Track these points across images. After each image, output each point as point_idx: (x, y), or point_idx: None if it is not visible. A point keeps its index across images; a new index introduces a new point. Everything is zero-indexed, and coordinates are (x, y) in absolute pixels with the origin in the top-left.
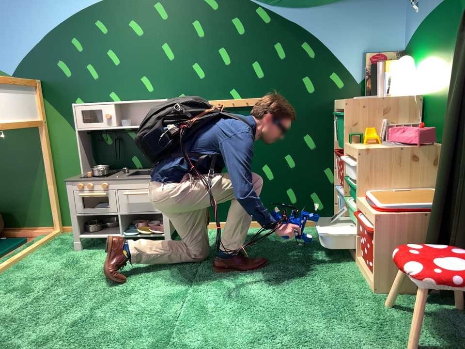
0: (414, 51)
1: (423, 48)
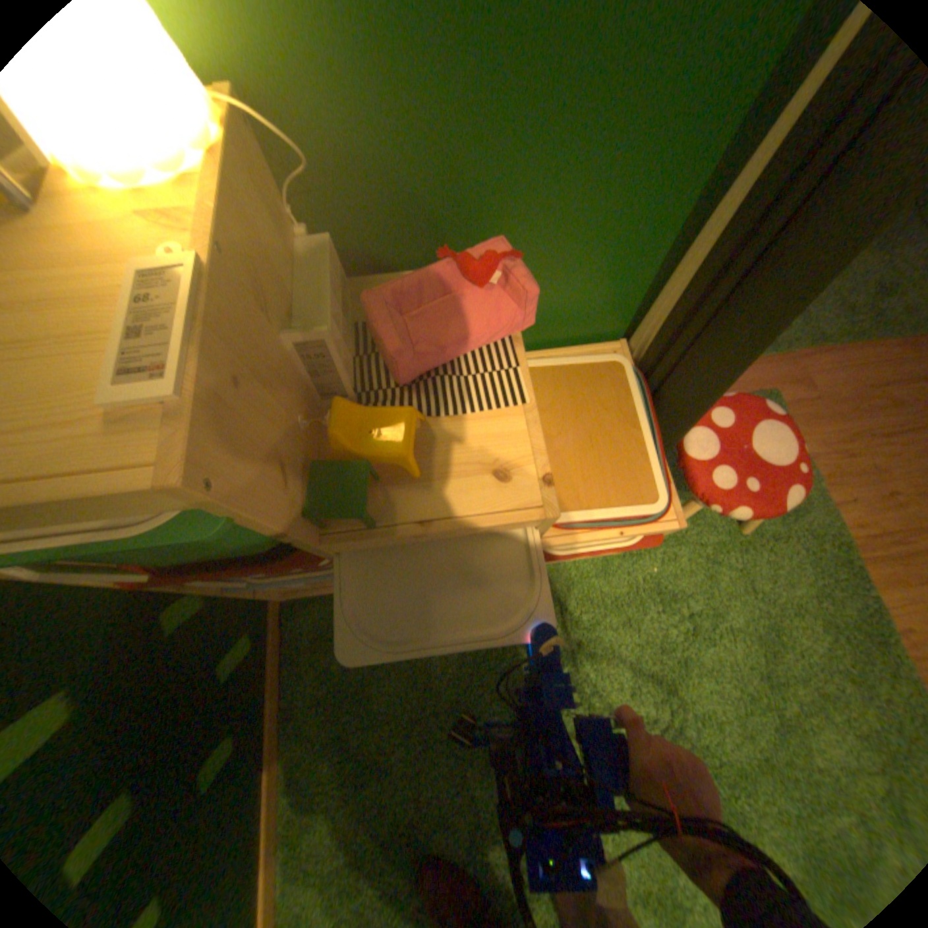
0: None
1: None
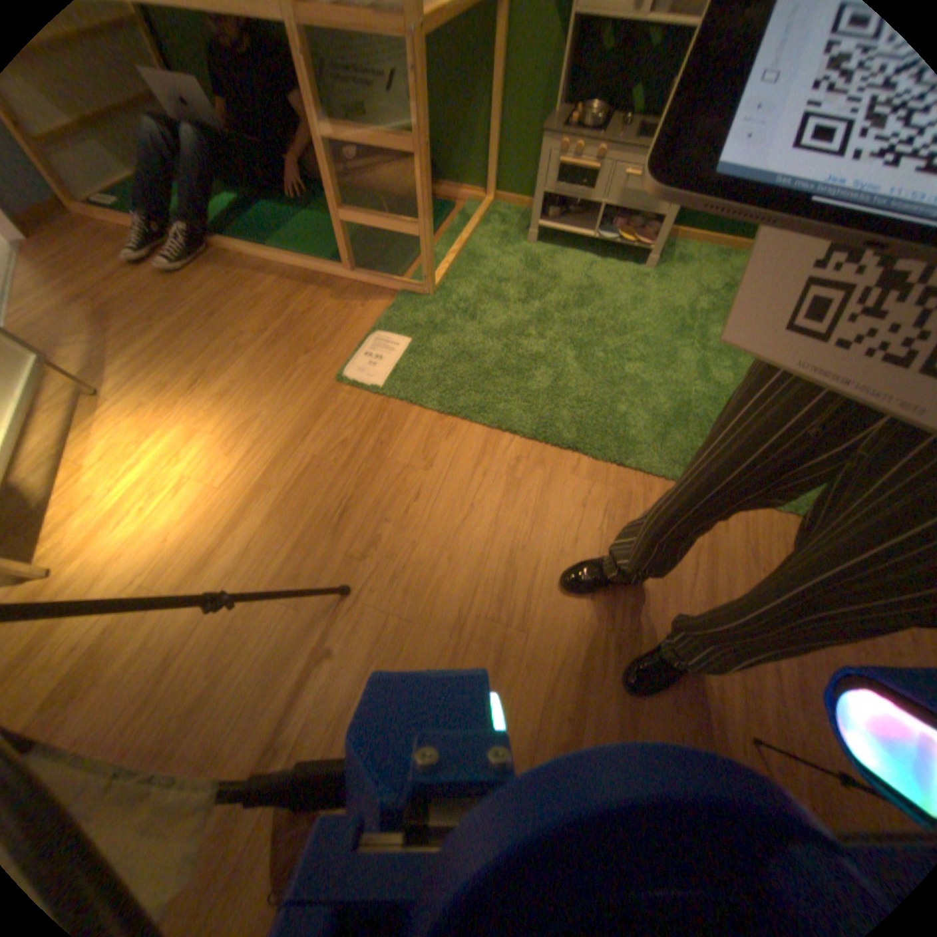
0: None
1: None
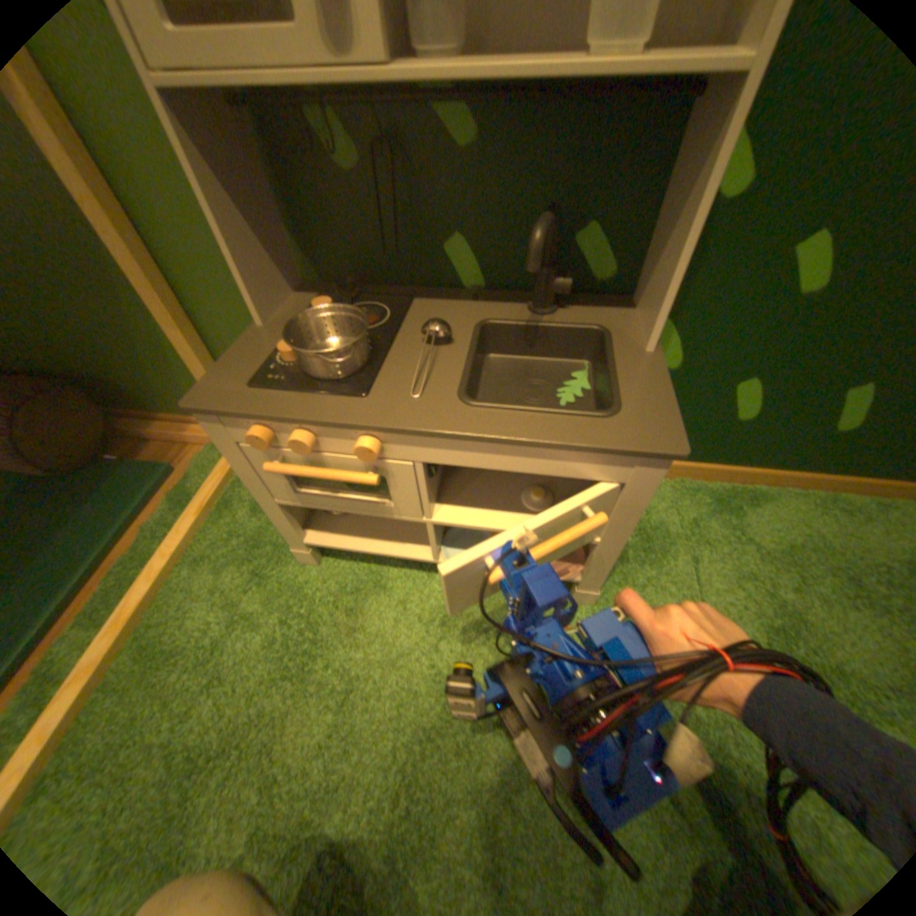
0: None
1: None
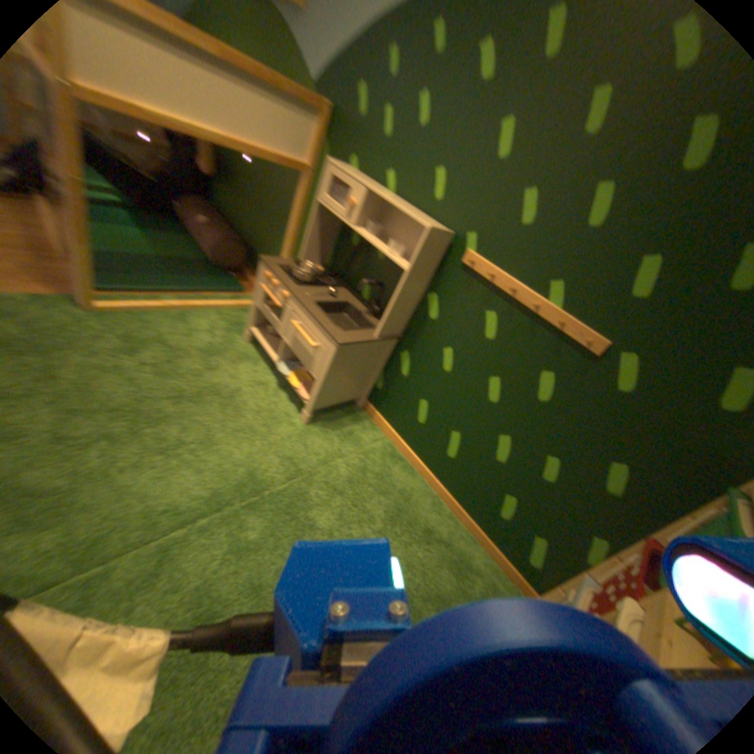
0: None
1: None
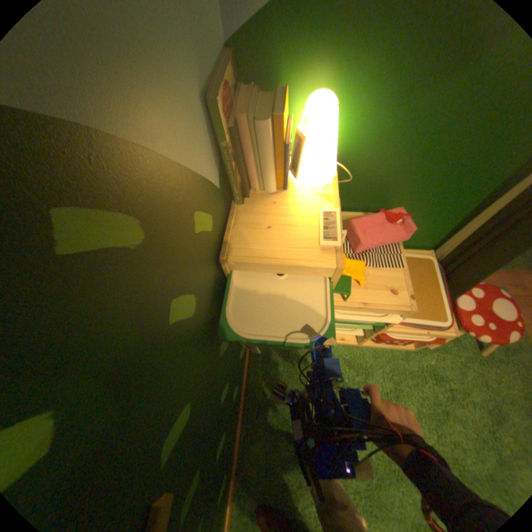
0: (316, 63)
1: (359, 63)
